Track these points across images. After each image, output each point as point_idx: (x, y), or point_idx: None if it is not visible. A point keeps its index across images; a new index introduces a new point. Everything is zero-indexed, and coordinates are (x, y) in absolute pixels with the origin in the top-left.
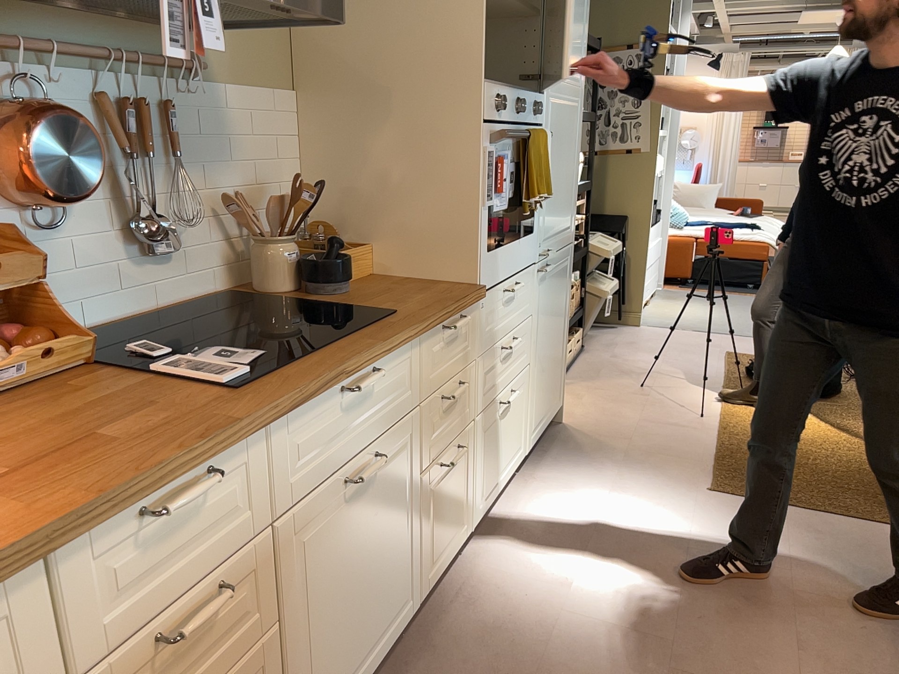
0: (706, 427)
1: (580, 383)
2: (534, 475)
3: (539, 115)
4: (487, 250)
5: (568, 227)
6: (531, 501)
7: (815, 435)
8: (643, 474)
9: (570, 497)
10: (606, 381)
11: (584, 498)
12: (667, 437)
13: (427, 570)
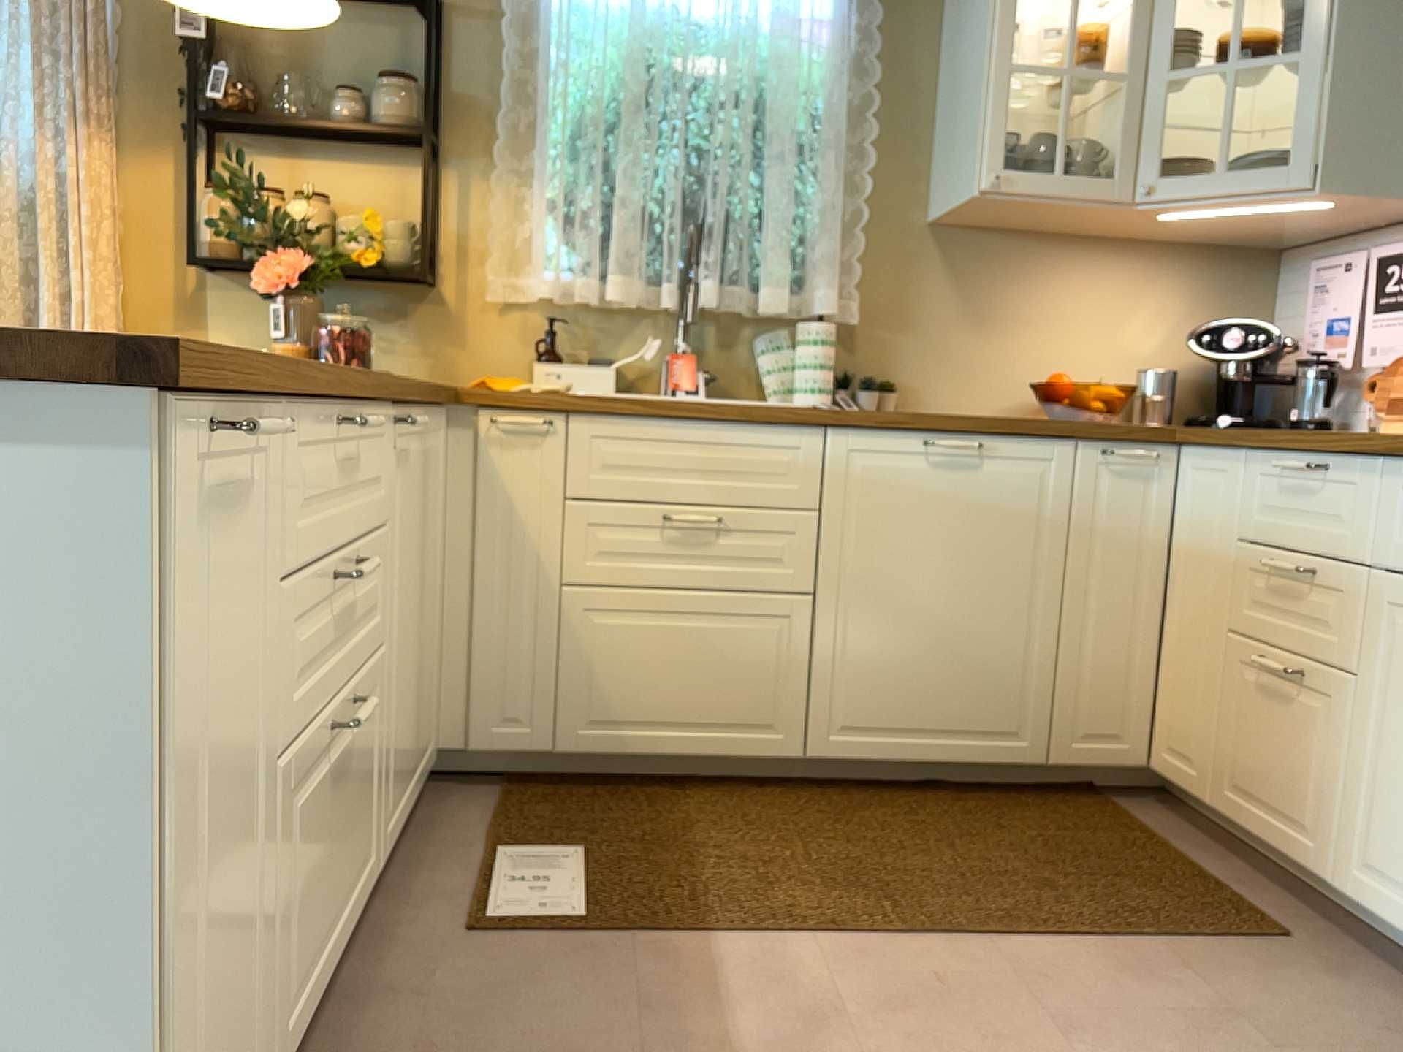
0: None
1: None
2: None
3: None
4: None
5: None
6: None
7: None
8: None
9: None
10: None
11: None
12: None
13: None
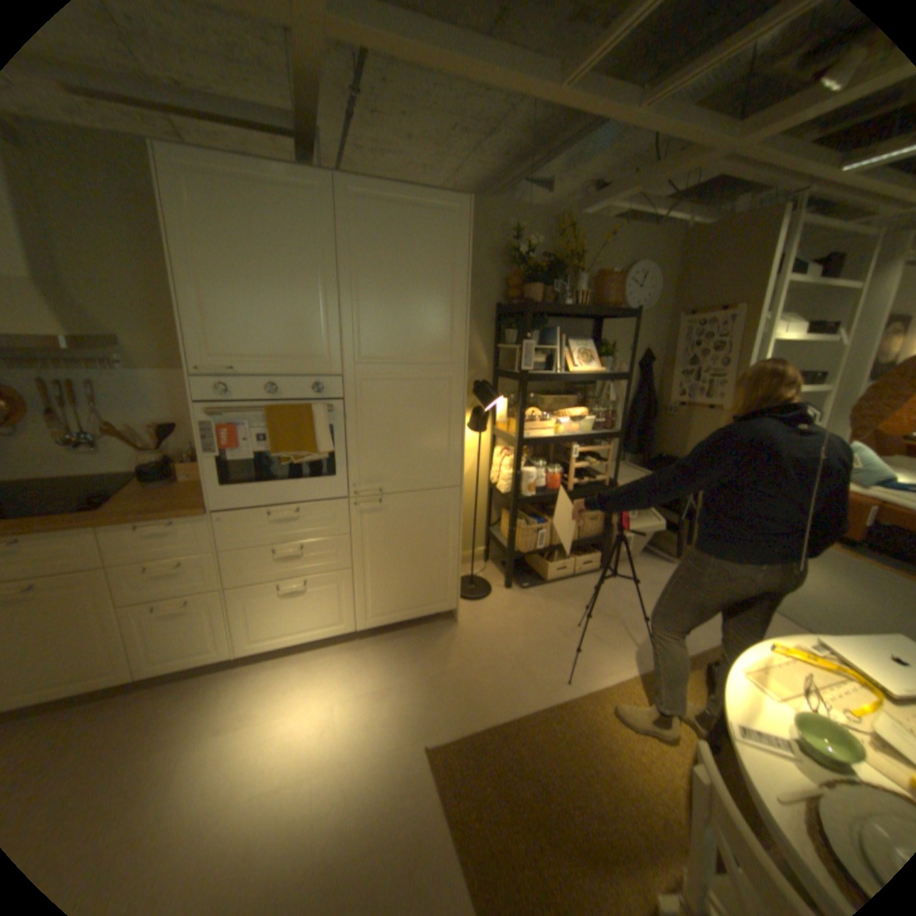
0: (549, 699)
1: (534, 599)
2: (361, 649)
3: (322, 393)
4: (218, 486)
5: (440, 474)
6: (322, 666)
7: (646, 791)
8: (416, 700)
9: (344, 680)
10: (556, 609)
11: (347, 687)
12: (499, 684)
13: (142, 666)
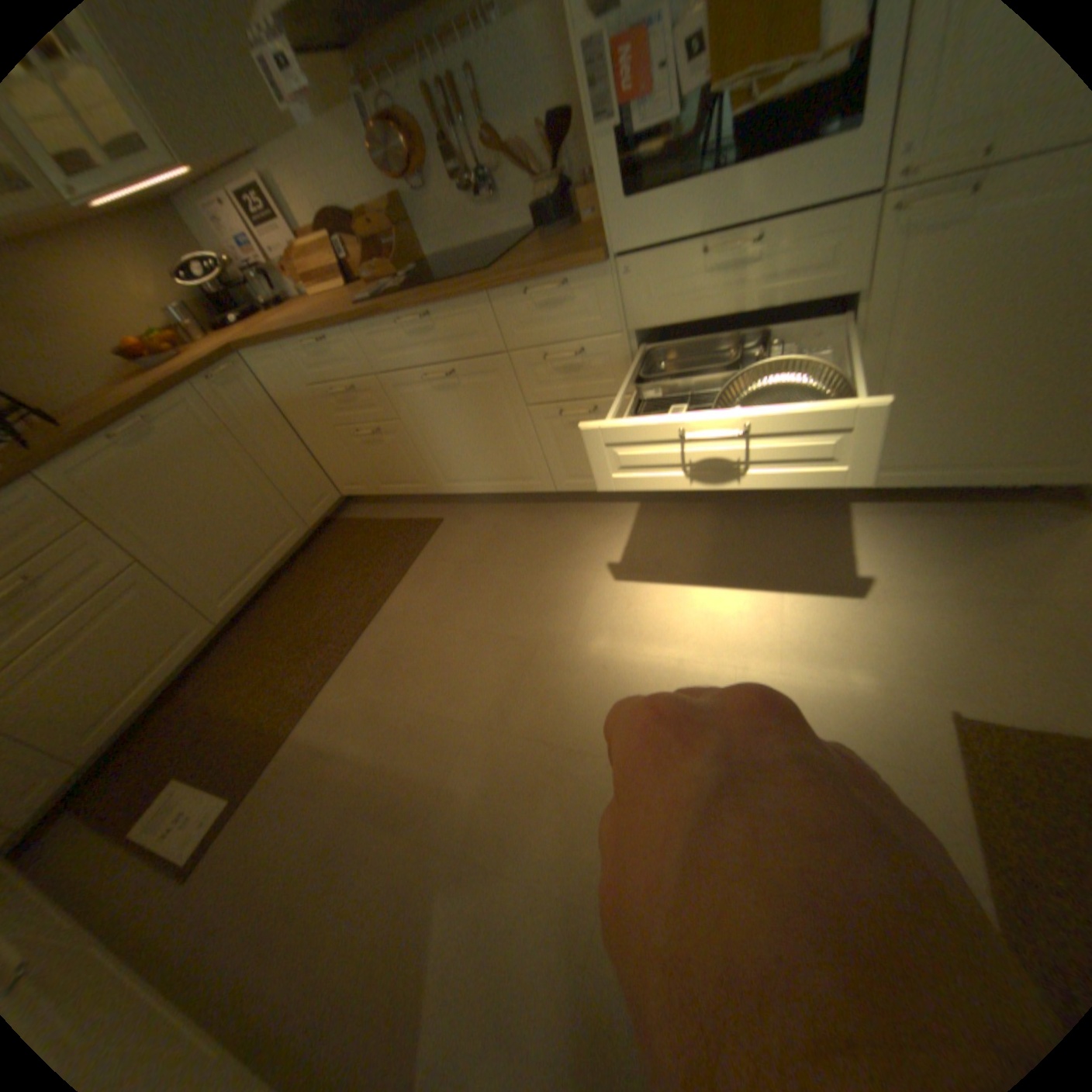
0: None
1: None
2: (849, 516)
3: None
4: (623, 193)
5: None
6: (777, 526)
7: None
8: (952, 626)
9: (810, 554)
10: None
11: (815, 566)
12: None
13: (563, 476)
